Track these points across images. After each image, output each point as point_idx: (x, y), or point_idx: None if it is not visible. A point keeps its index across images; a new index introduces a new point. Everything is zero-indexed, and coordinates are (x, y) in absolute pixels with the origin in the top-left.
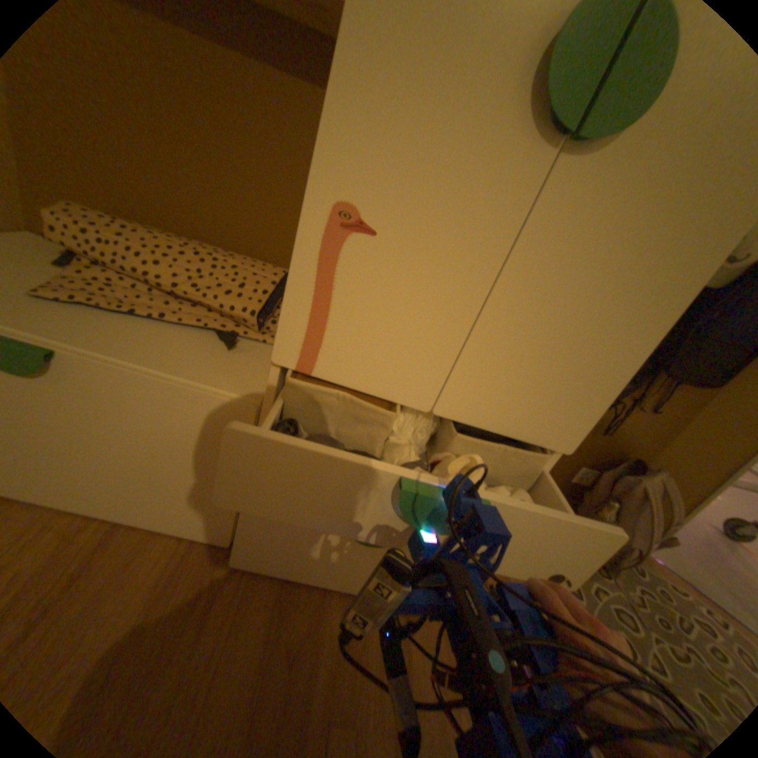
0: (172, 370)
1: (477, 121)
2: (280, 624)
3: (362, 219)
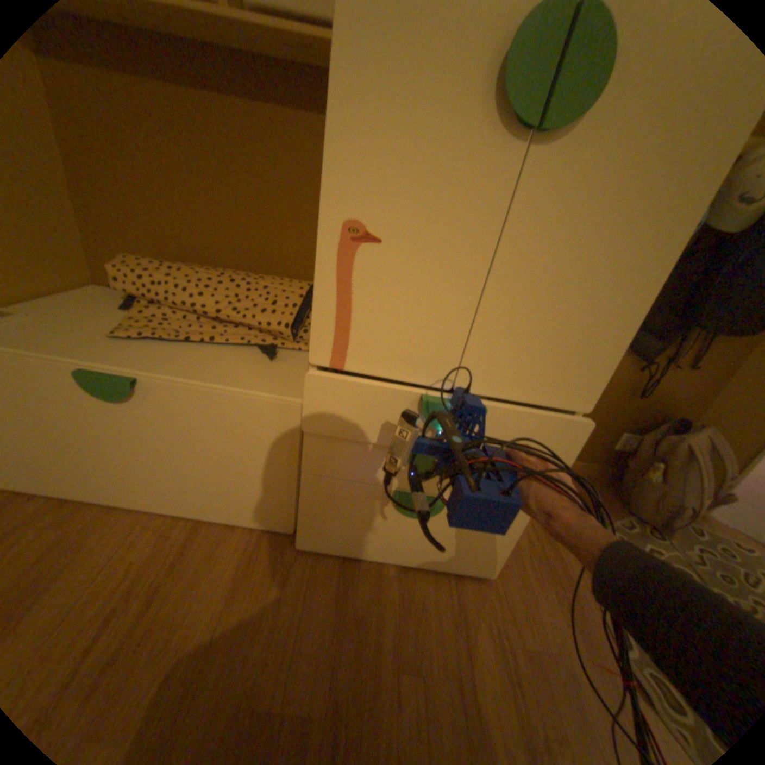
0: (227, 382)
1: (452, 133)
2: (345, 593)
3: (367, 231)
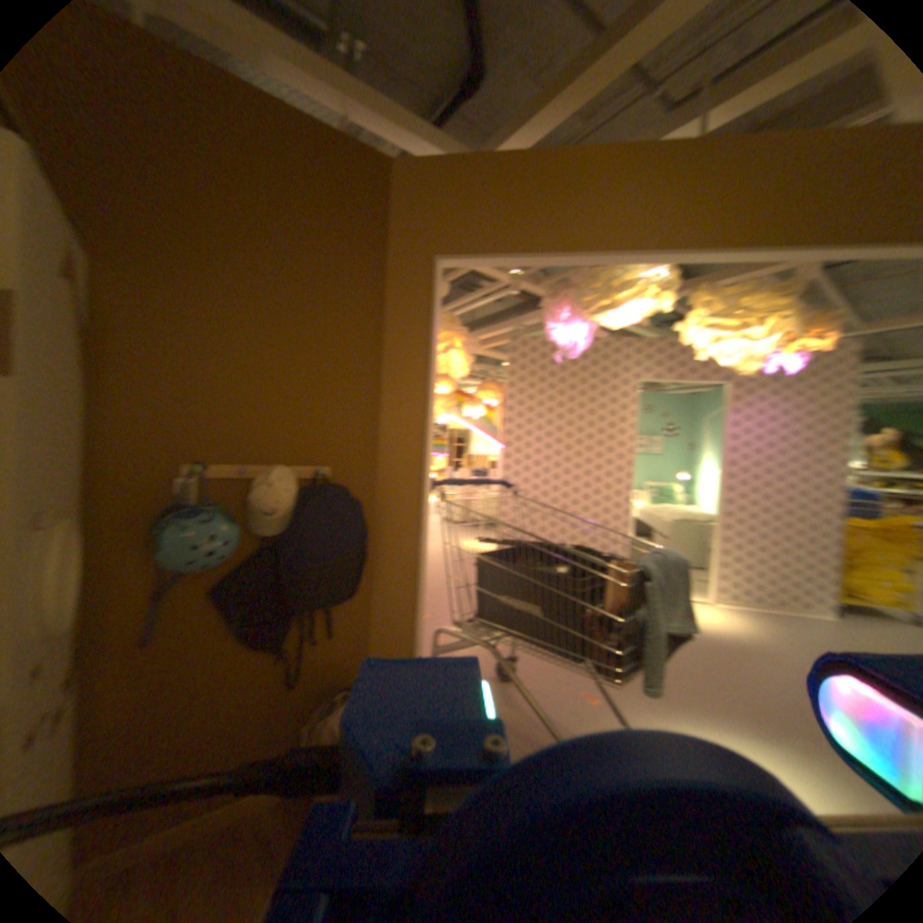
0: None
1: None
2: None
3: None
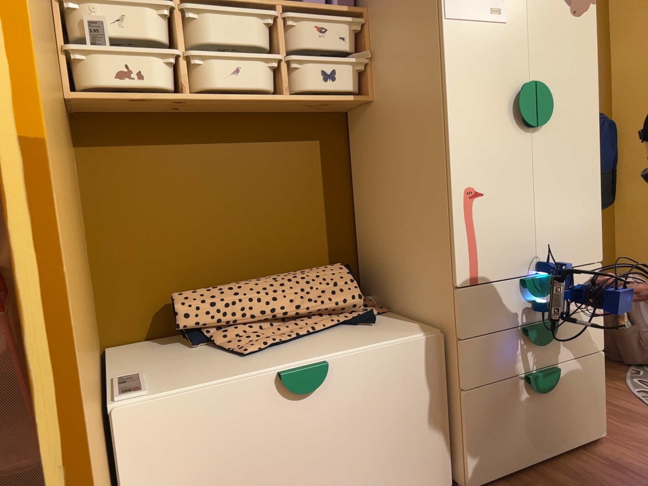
0: (383, 342)
1: (503, 136)
2: None
3: (477, 191)
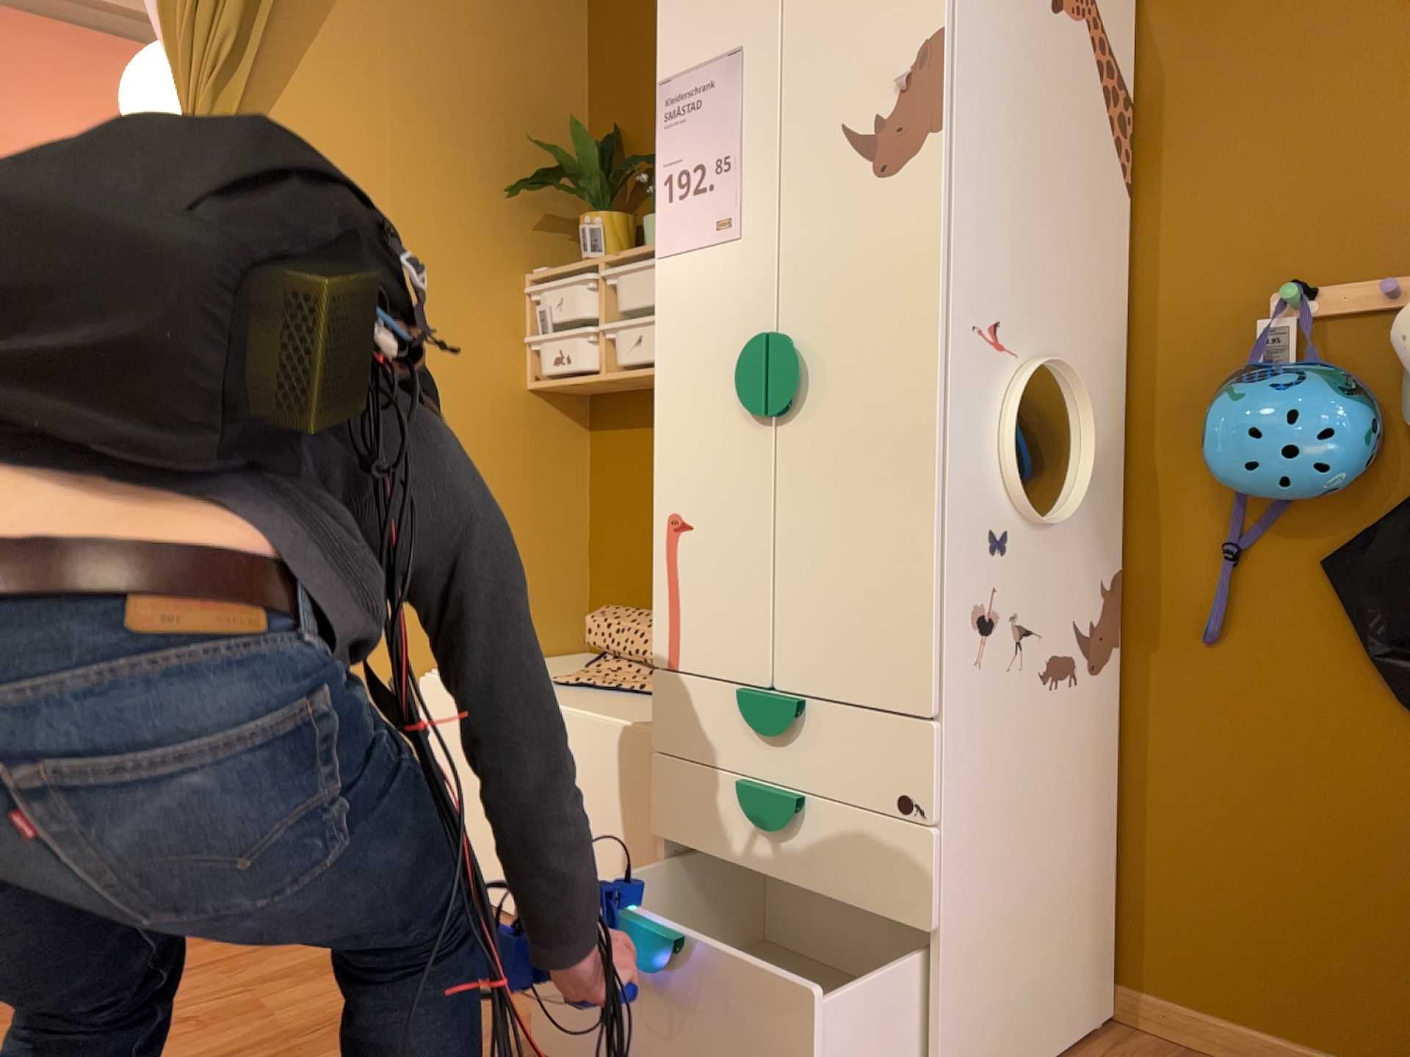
0: (610, 717)
1: (725, 431)
2: None
3: (682, 521)
